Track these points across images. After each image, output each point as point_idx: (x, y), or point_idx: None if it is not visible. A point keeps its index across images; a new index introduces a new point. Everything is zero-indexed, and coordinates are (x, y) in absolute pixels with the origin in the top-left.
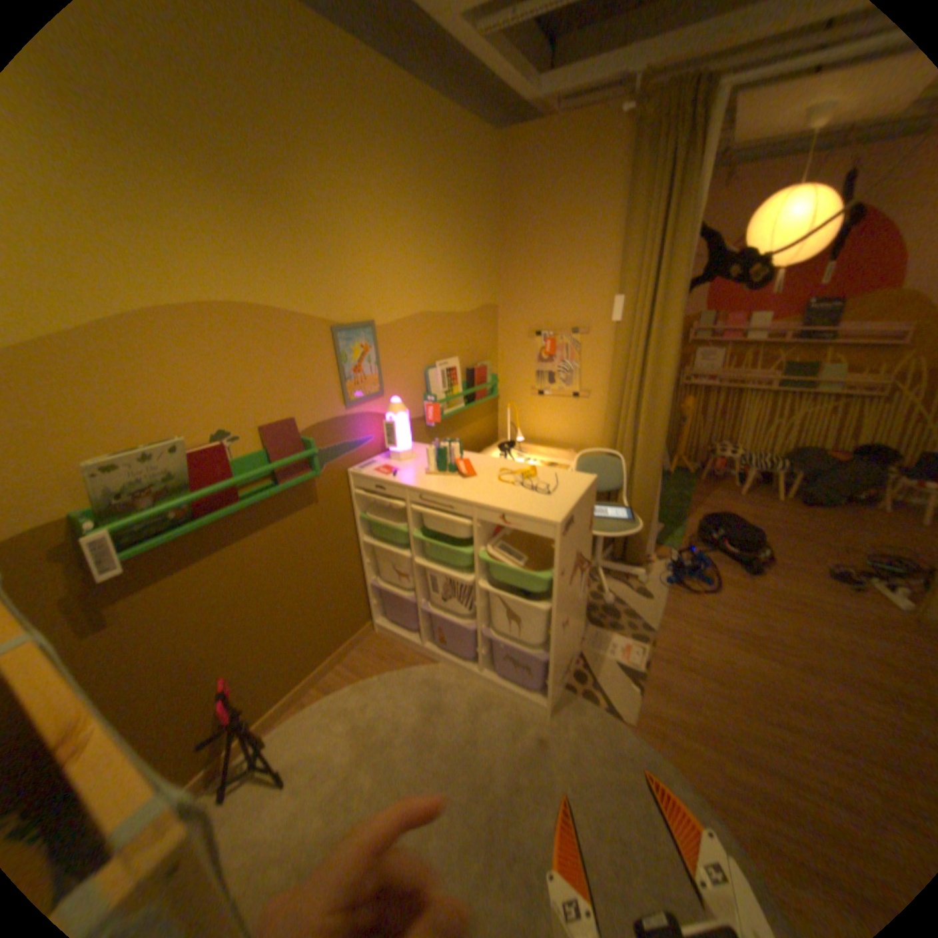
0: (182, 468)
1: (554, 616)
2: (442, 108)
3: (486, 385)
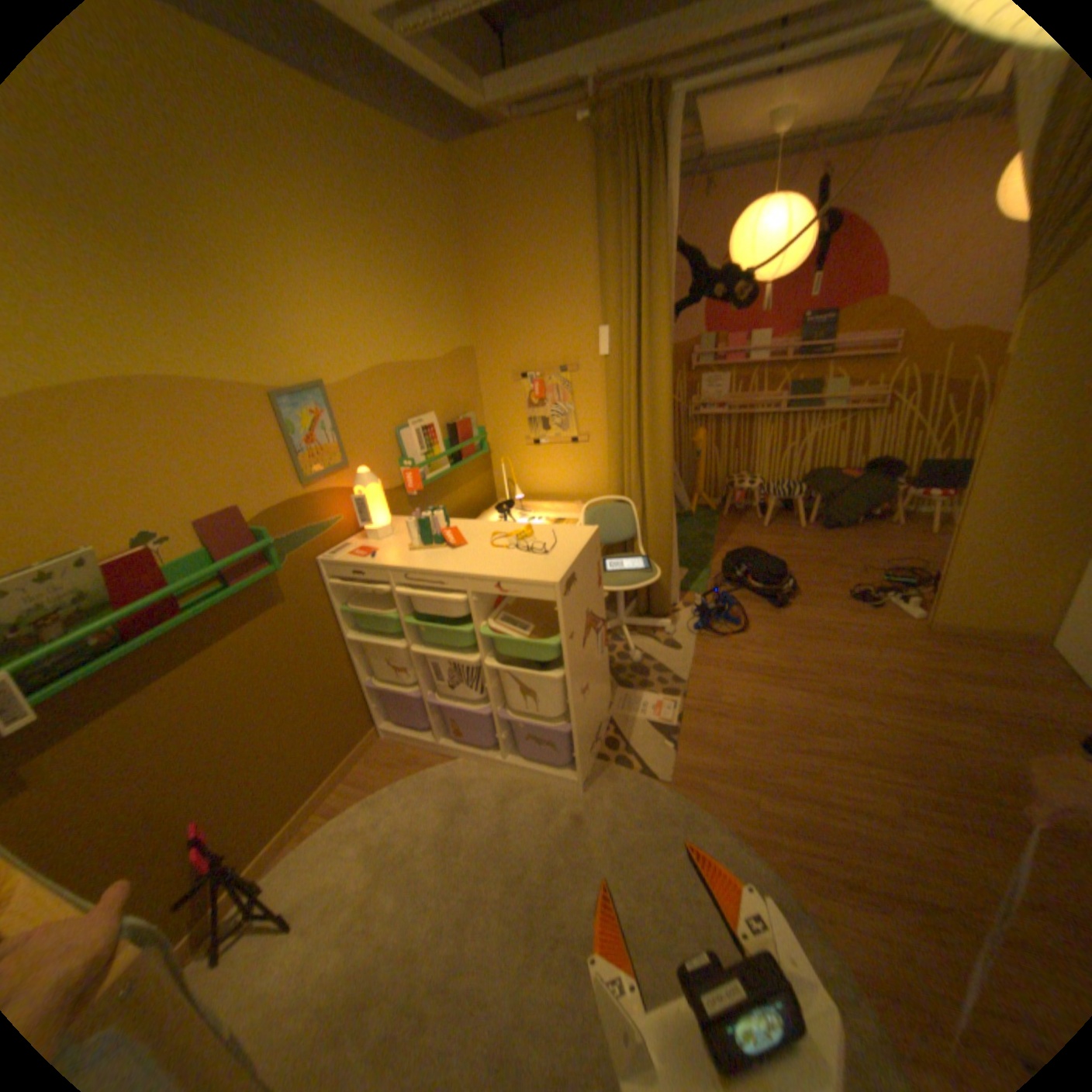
0: (97, 584)
1: (569, 683)
2: (370, 122)
3: (473, 440)
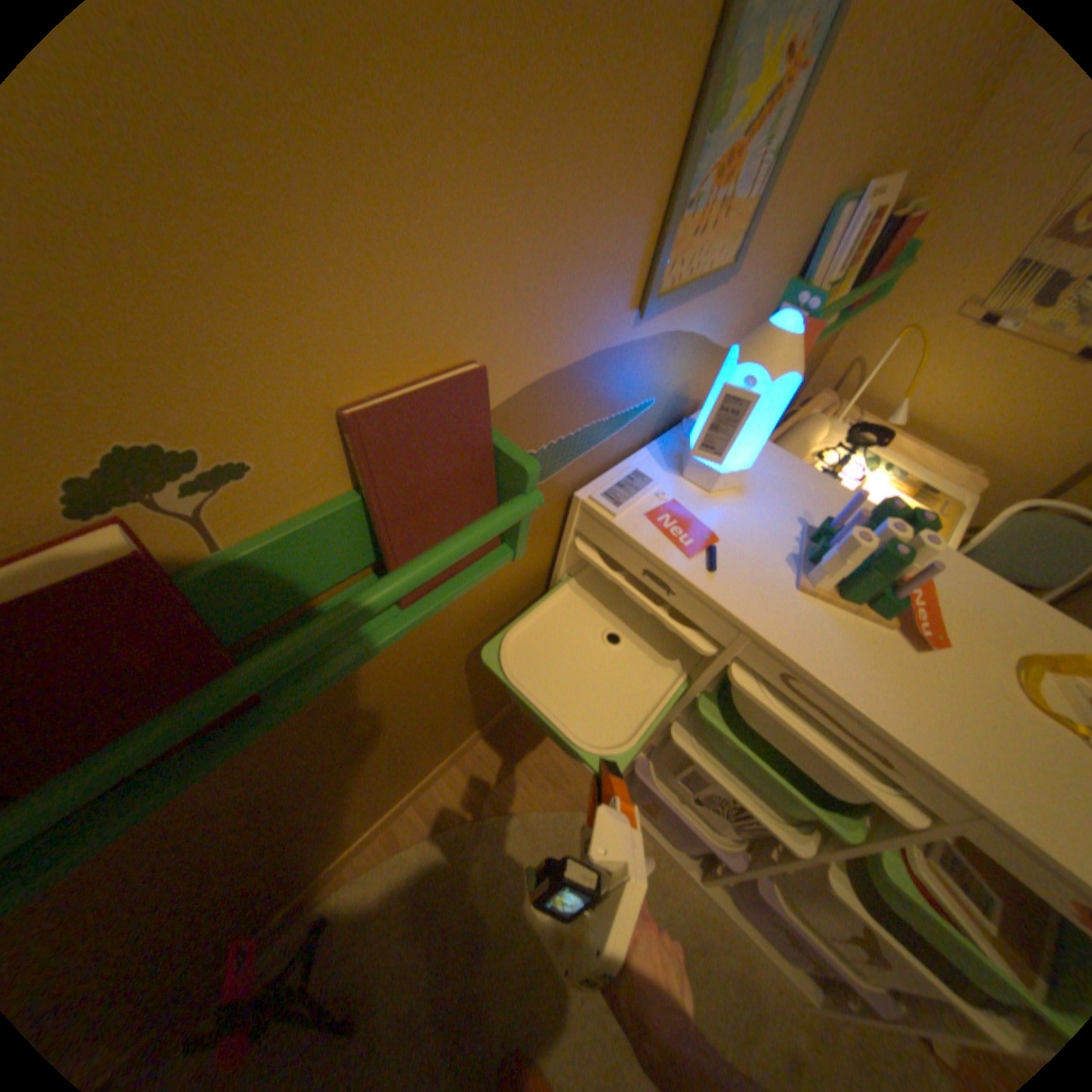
0: None
1: None
2: None
3: (902, 271)
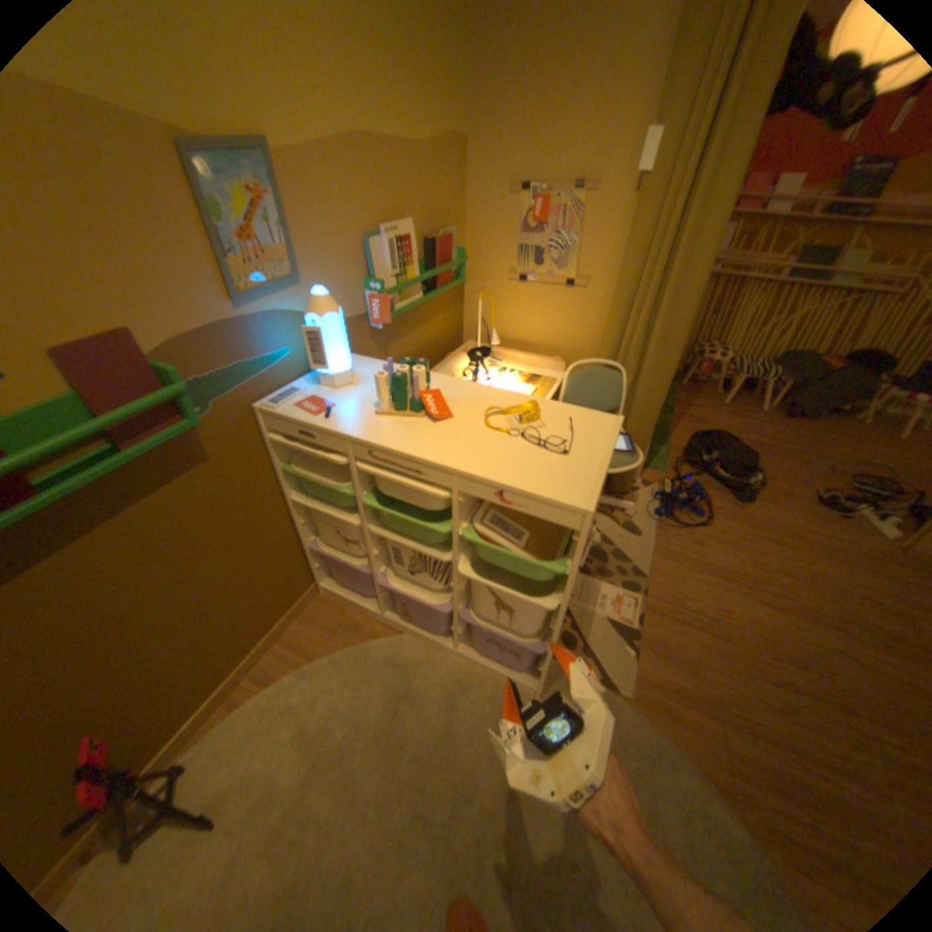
0: None
1: (563, 615)
2: None
3: (453, 265)
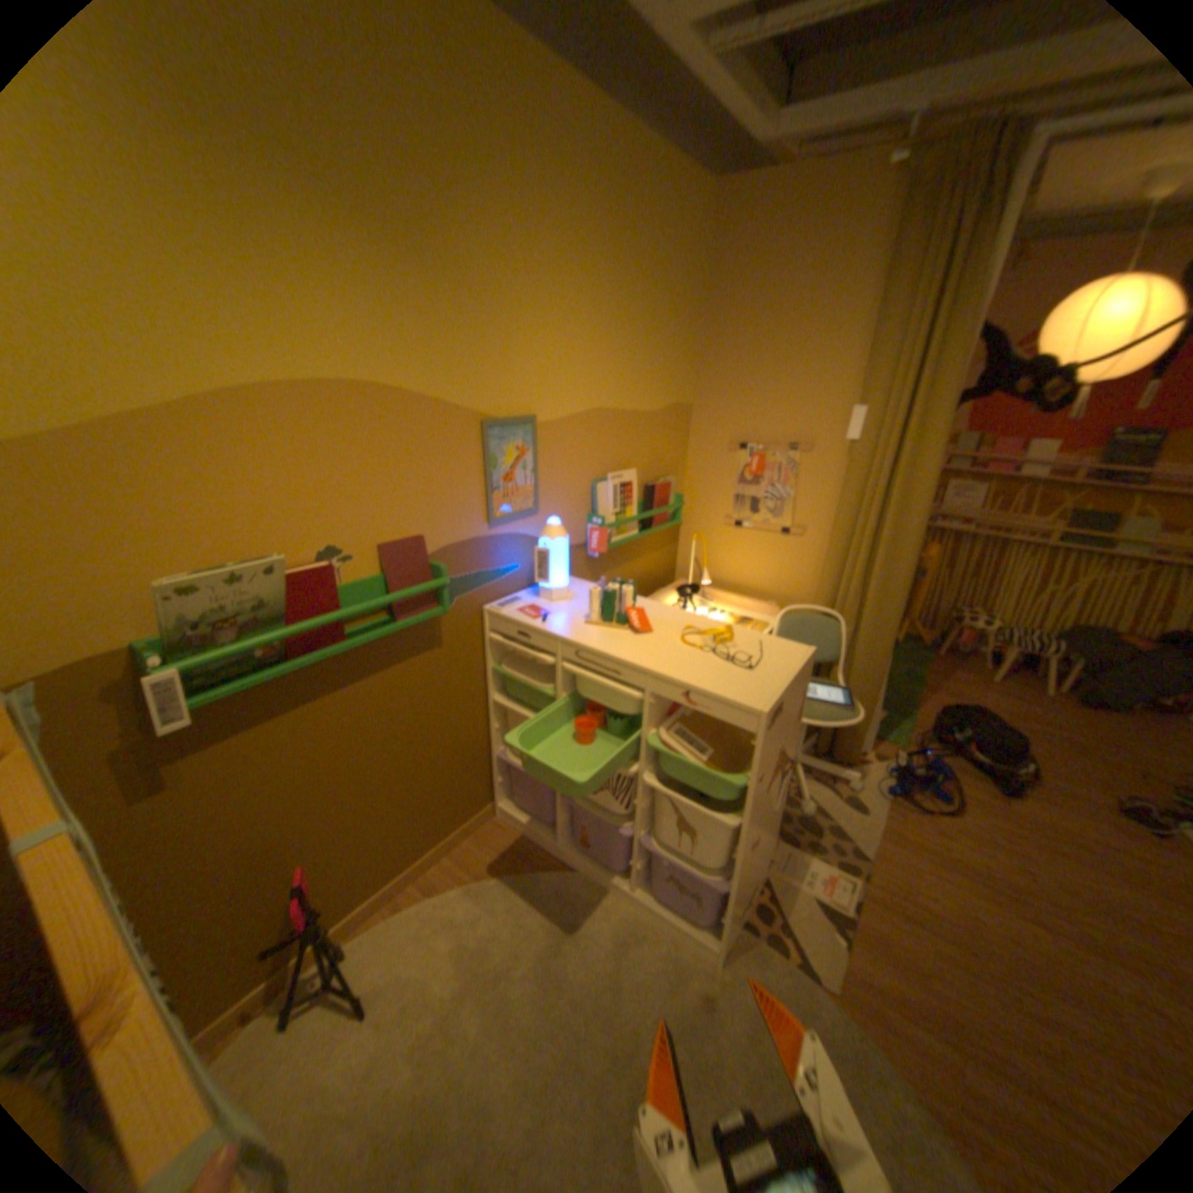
0: (278, 596)
1: (744, 837)
2: (649, 147)
3: (668, 509)
